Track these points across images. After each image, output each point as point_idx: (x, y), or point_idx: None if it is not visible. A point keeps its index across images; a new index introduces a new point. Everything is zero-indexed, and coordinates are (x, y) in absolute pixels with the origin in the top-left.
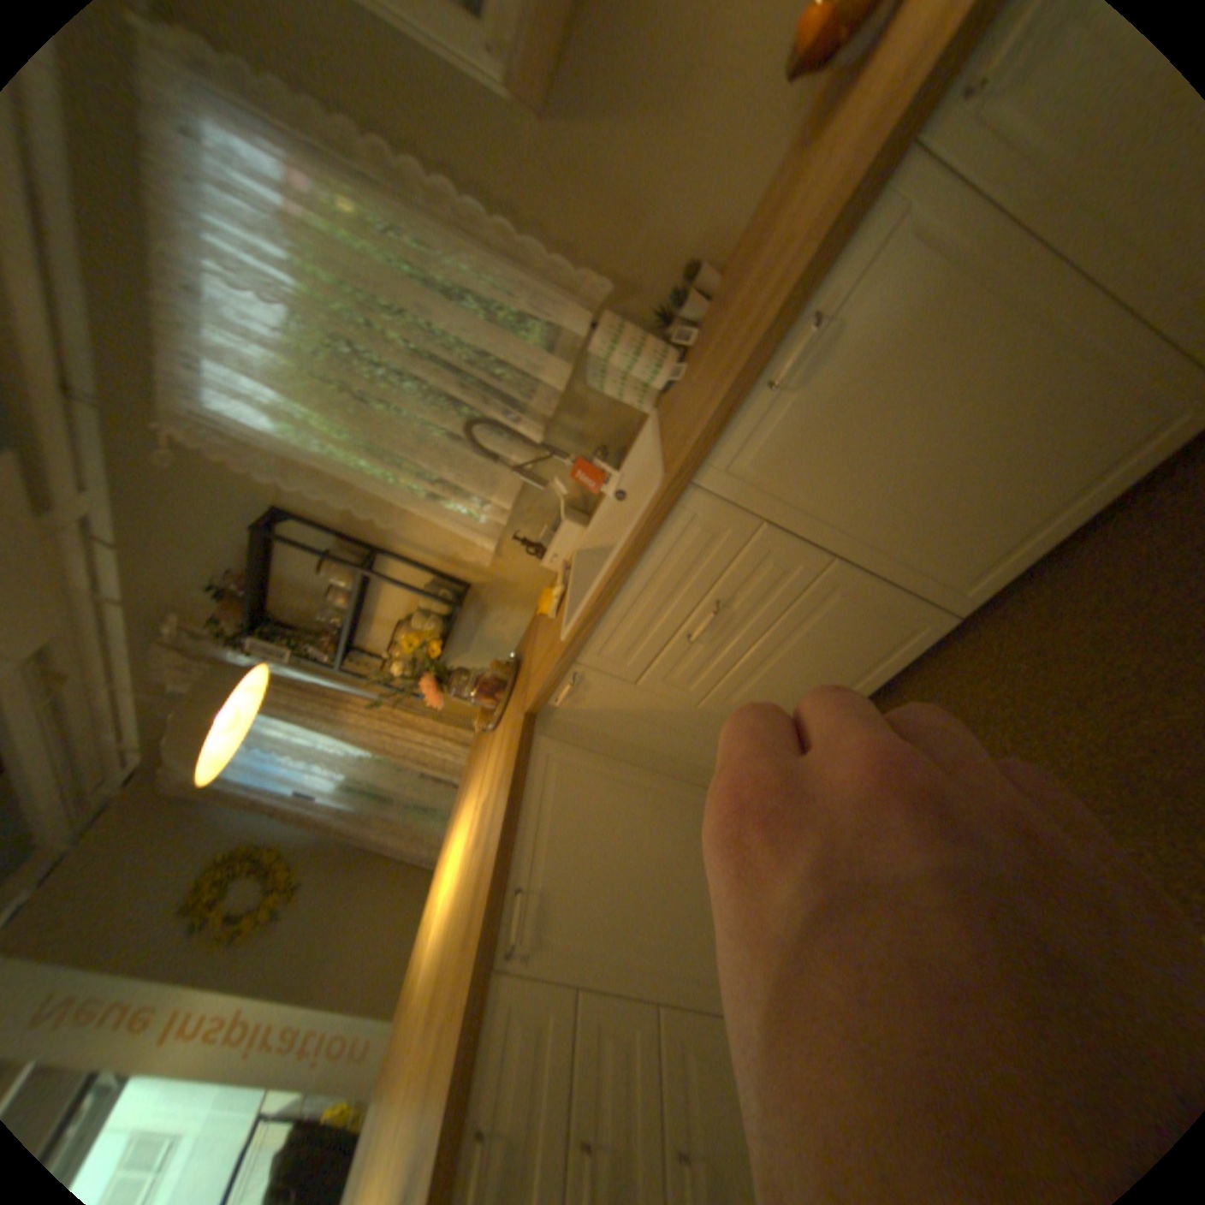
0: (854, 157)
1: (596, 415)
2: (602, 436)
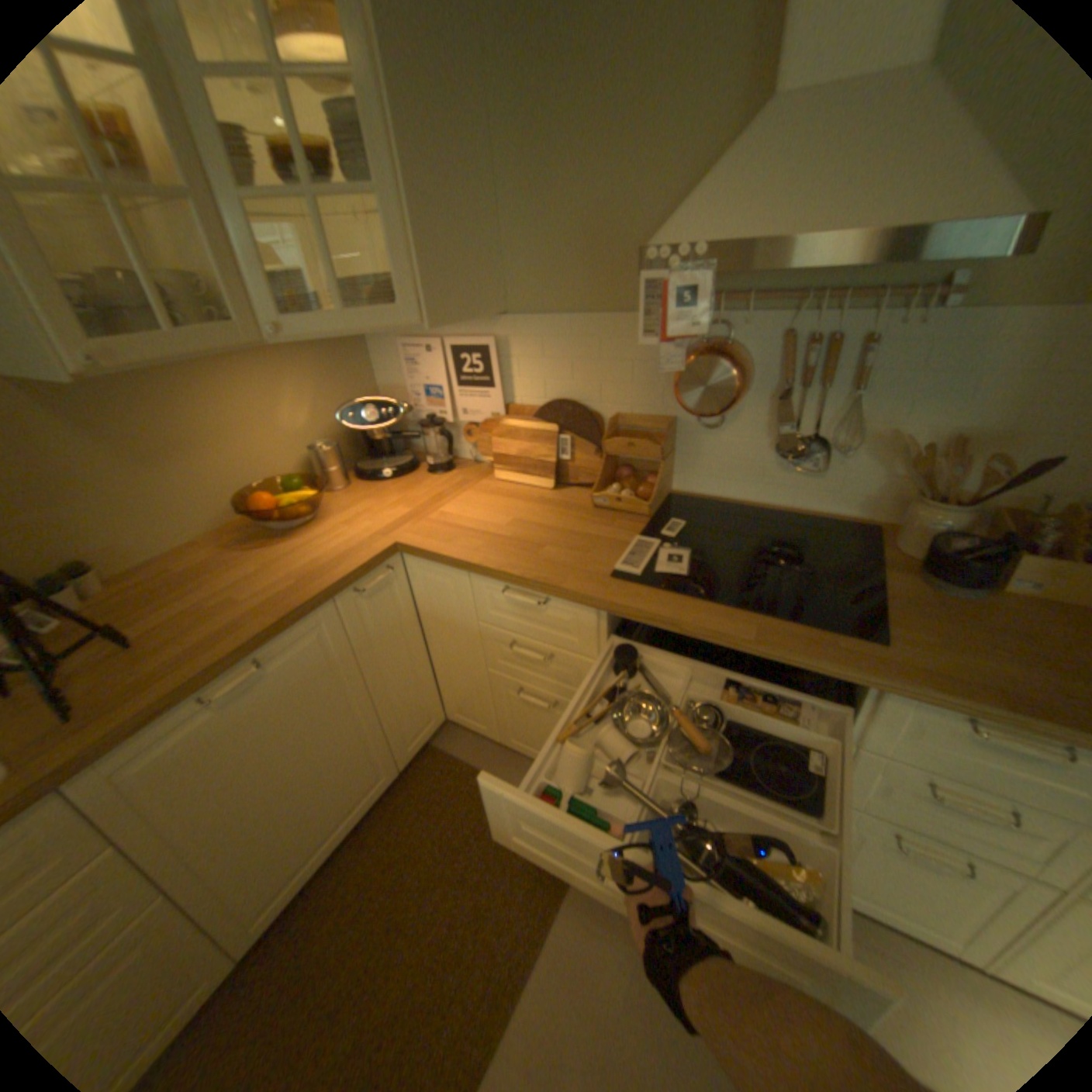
0: (289, 580)
1: None
2: None
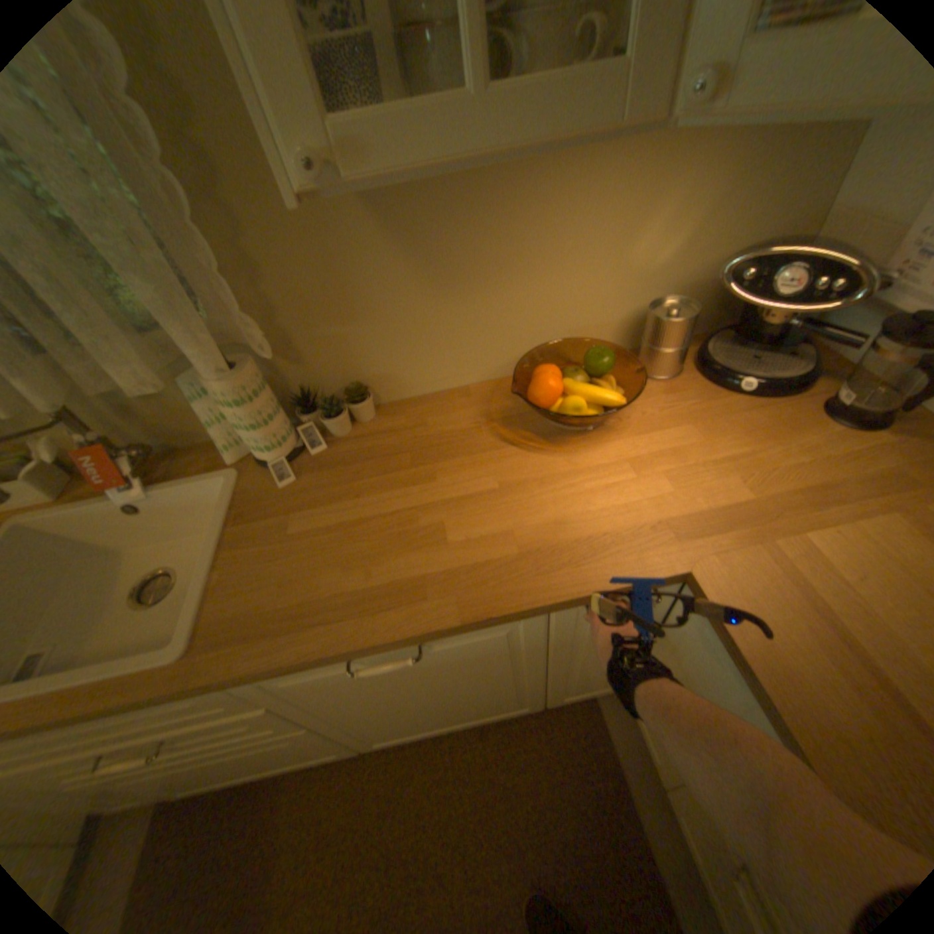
0: (514, 544)
1: (157, 402)
2: (150, 422)
